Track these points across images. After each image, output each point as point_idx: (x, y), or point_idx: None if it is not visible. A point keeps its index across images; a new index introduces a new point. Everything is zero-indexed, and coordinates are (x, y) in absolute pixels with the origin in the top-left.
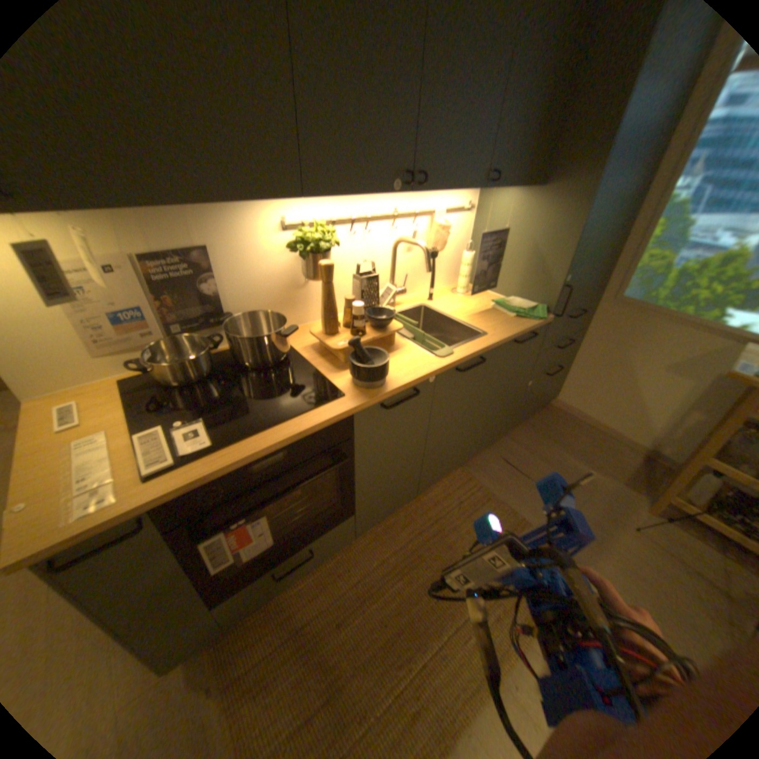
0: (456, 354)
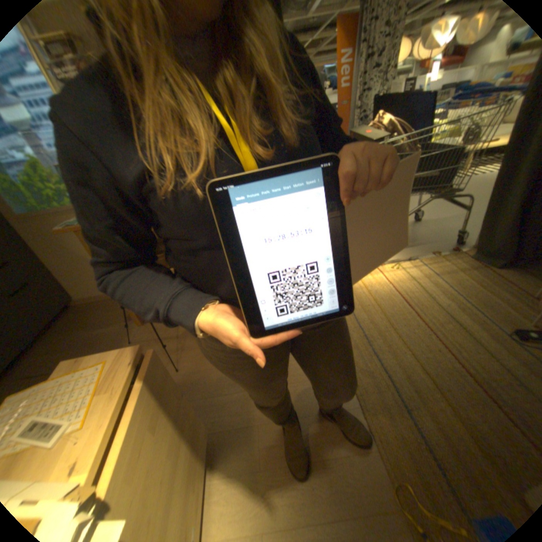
0: None
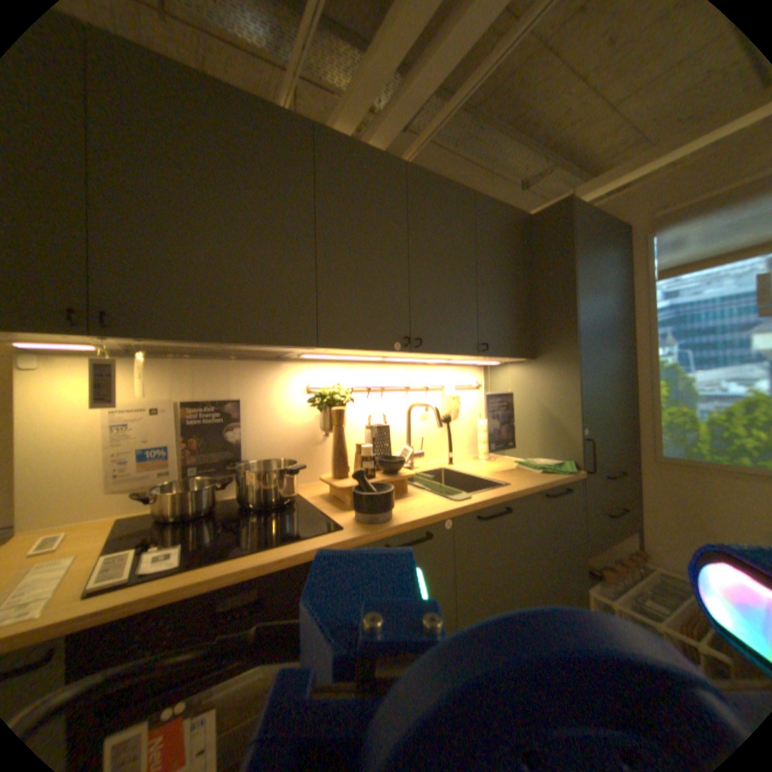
0: (475, 498)
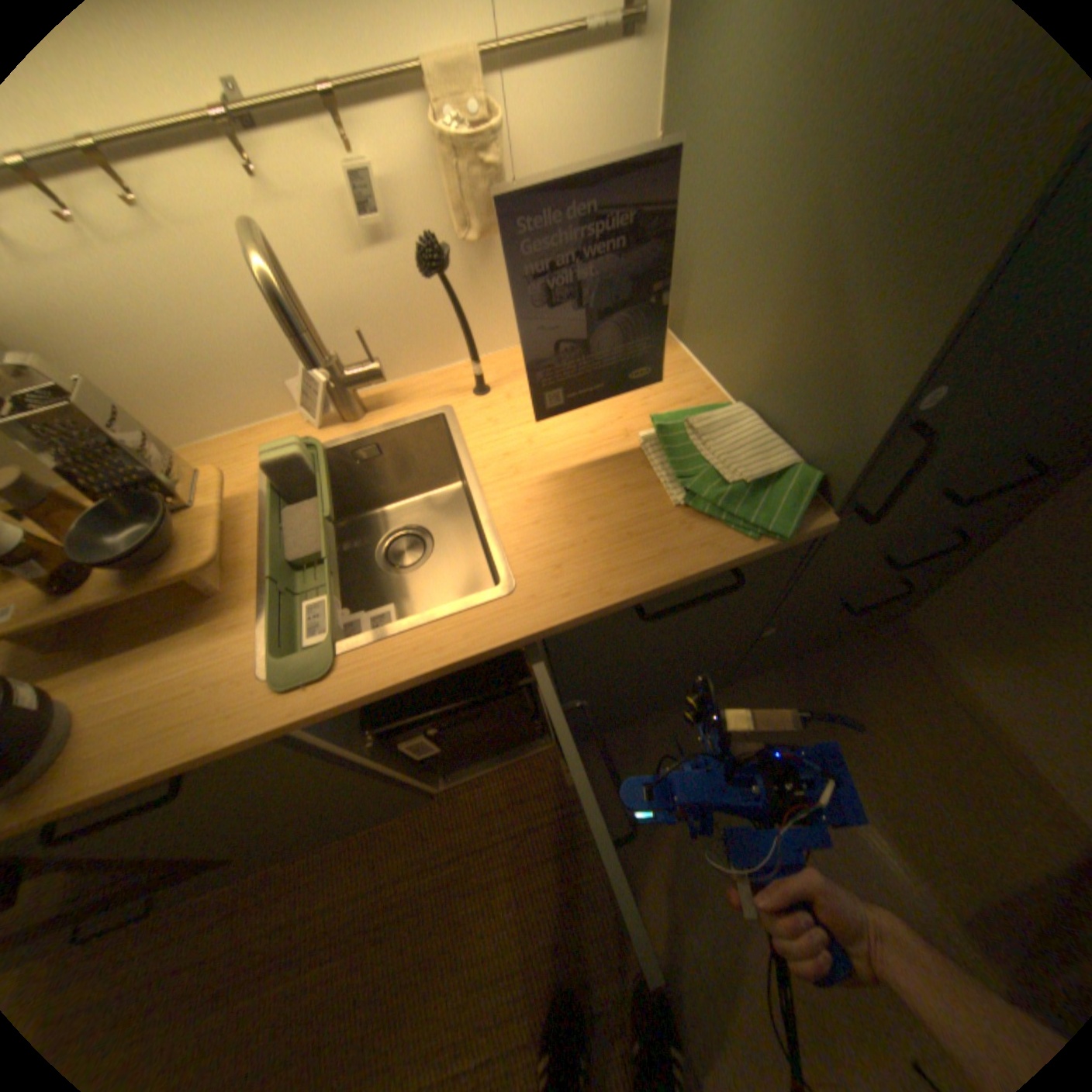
0: (340, 679)
